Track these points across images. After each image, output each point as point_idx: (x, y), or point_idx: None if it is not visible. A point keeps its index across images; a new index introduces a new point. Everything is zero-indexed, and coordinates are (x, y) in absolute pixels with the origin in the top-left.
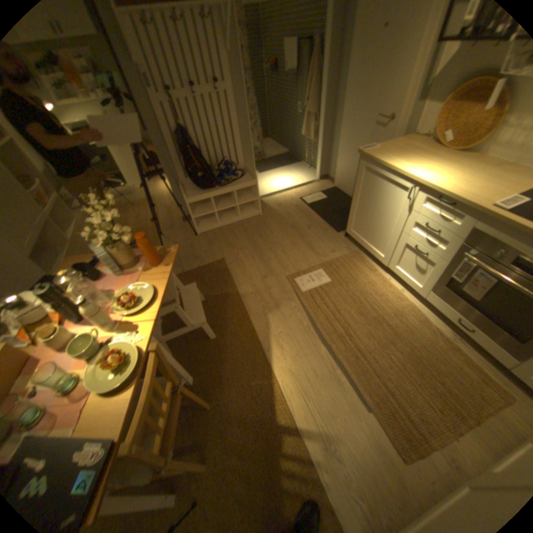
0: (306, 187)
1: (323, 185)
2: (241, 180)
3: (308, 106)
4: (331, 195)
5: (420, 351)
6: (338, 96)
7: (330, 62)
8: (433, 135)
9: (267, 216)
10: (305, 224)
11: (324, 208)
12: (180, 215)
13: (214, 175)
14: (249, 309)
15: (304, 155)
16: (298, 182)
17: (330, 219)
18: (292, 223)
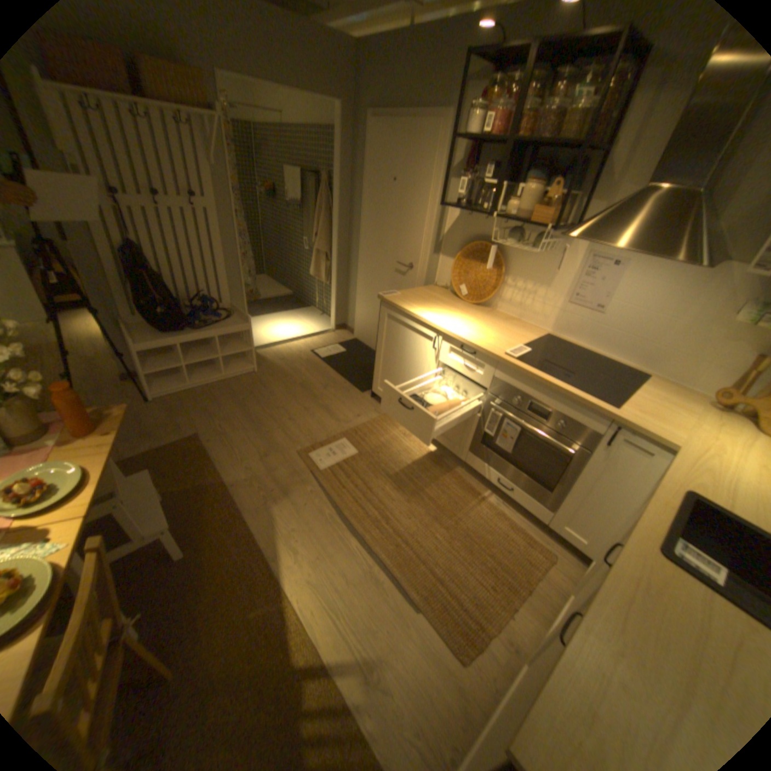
0: (319, 337)
1: (341, 336)
2: (228, 322)
3: (318, 243)
4: (352, 348)
5: (466, 523)
6: (352, 238)
7: (341, 202)
8: (450, 289)
9: (266, 373)
10: (320, 383)
11: (343, 364)
12: (116, 371)
13: (183, 314)
14: (241, 504)
15: (314, 299)
16: (308, 331)
17: (352, 377)
18: (302, 382)
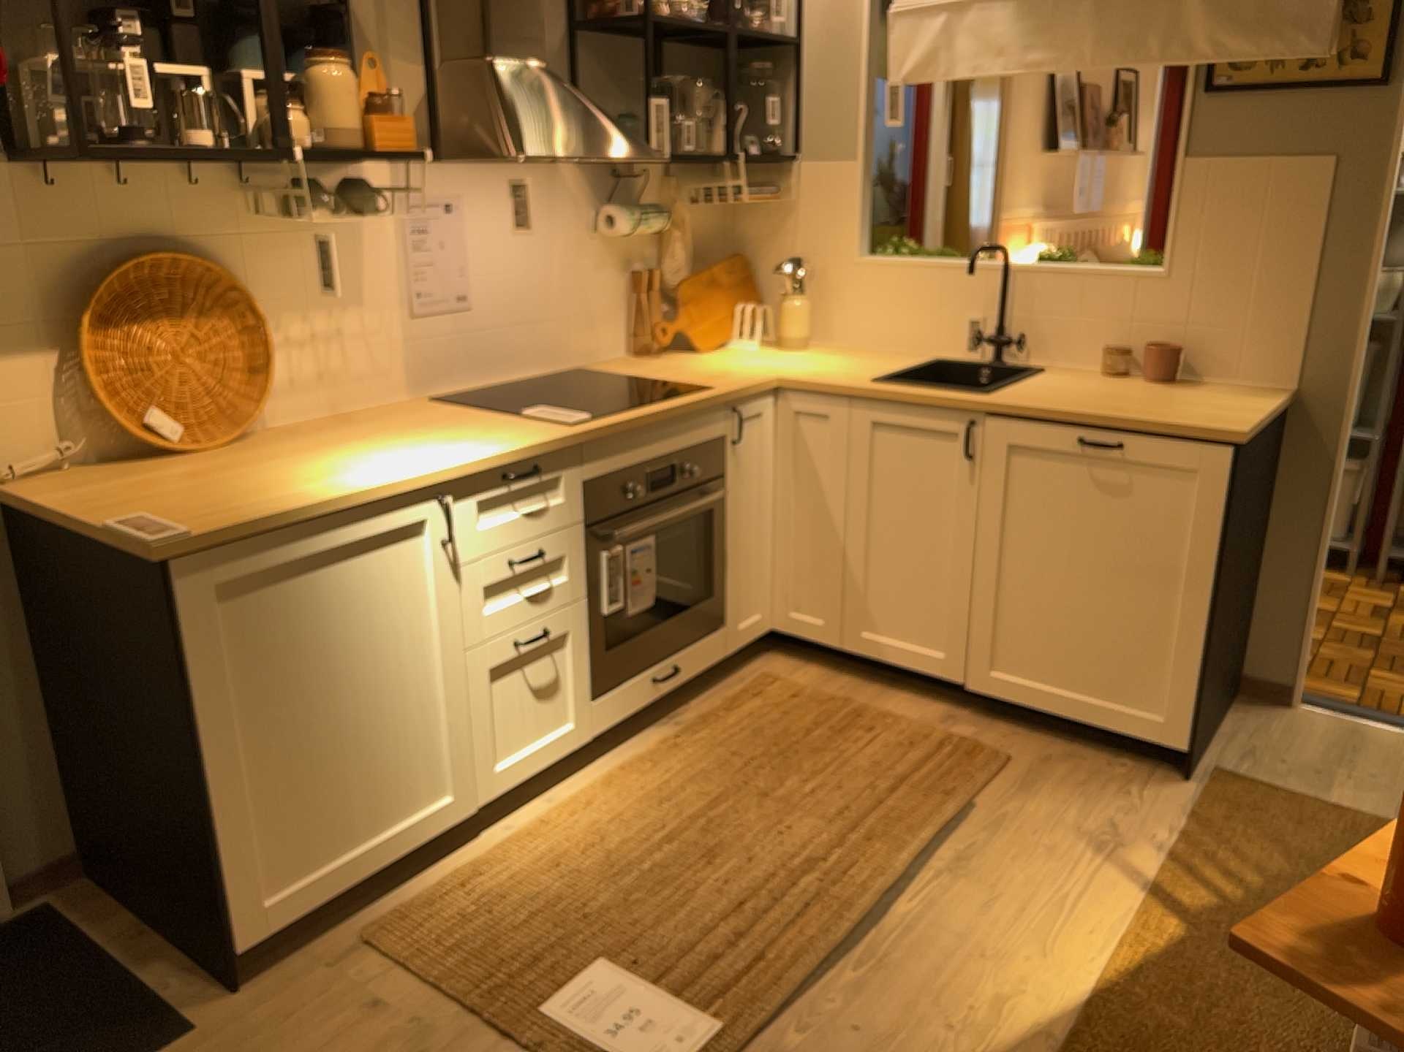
0: None
1: None
2: None
3: None
4: None
5: (754, 758)
6: None
7: None
8: (73, 462)
9: None
10: None
11: None
12: None
13: None
14: None
15: None
16: None
17: None
18: None
